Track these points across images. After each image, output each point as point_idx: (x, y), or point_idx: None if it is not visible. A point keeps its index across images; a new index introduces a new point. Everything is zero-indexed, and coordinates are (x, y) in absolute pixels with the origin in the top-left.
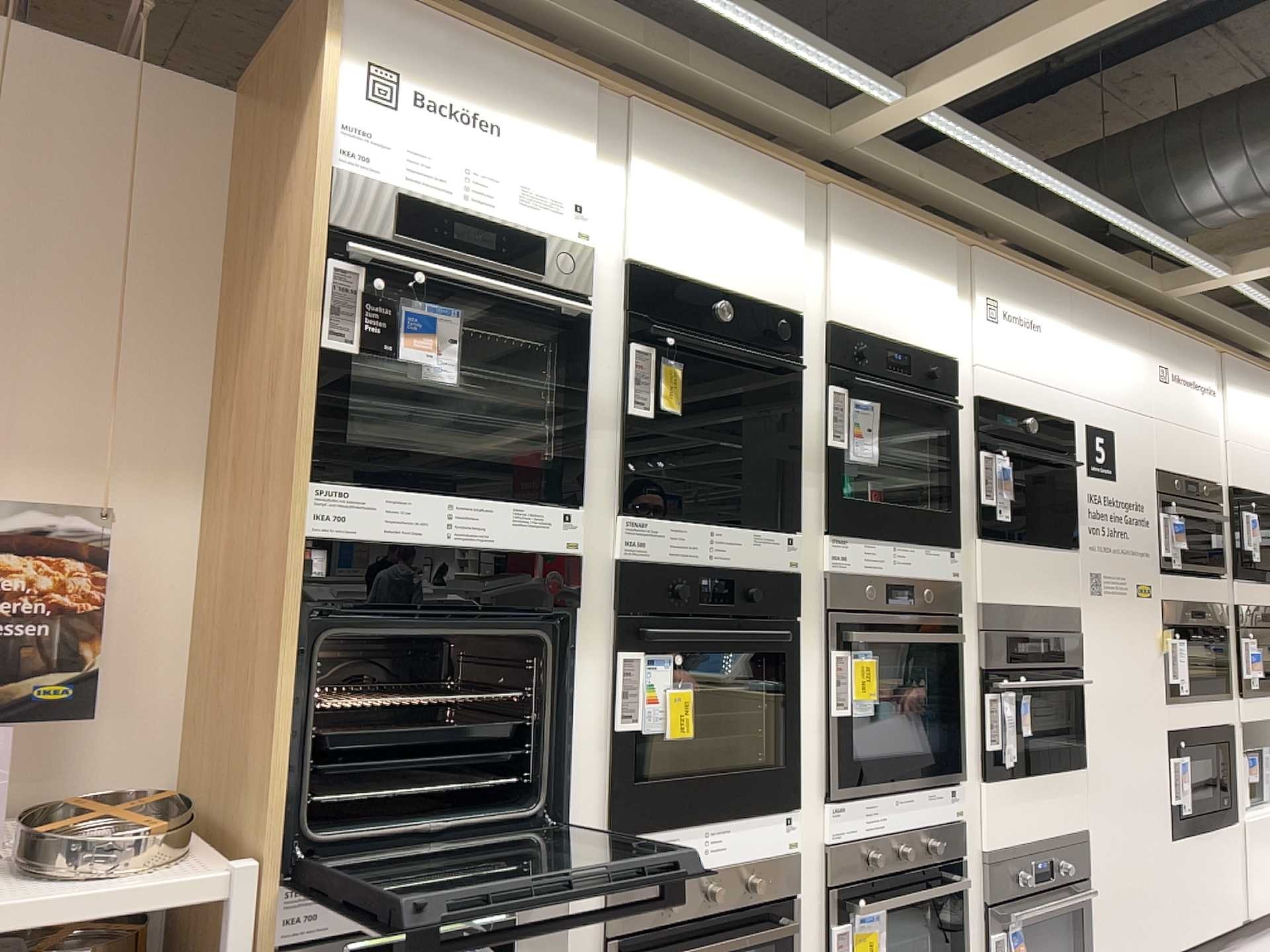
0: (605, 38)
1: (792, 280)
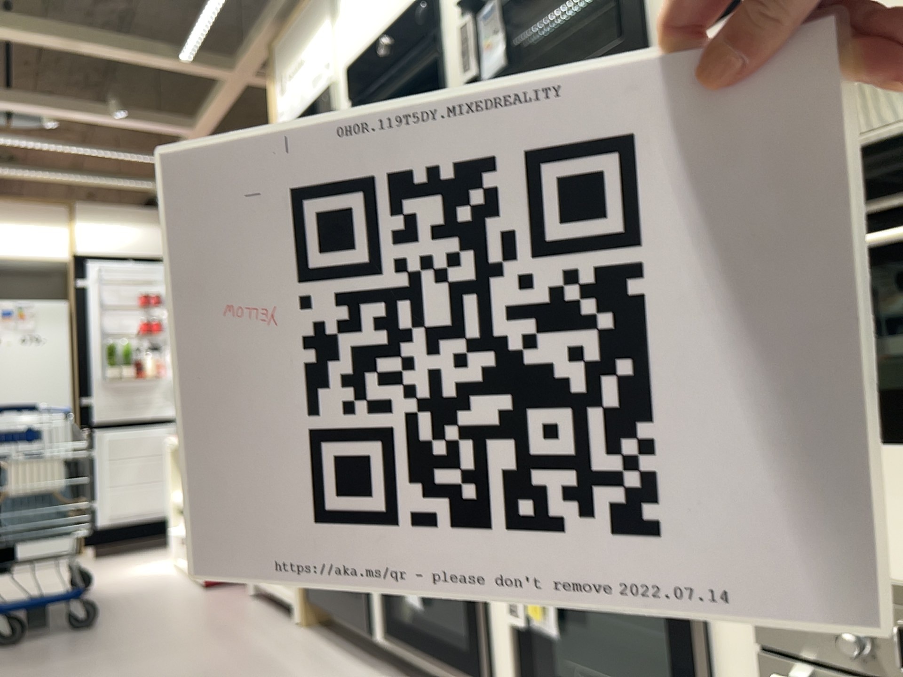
0: None
1: None
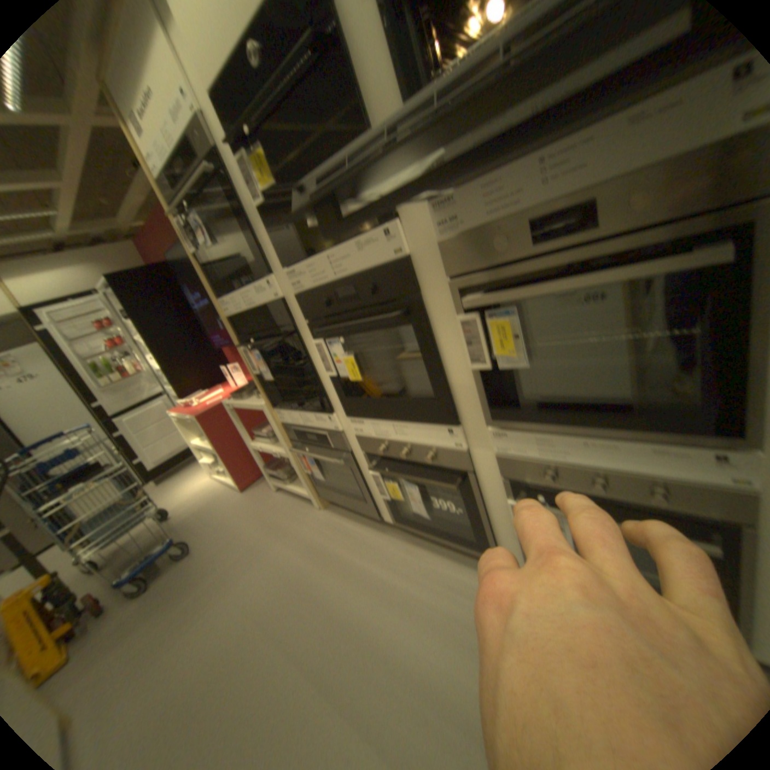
0: None
1: None
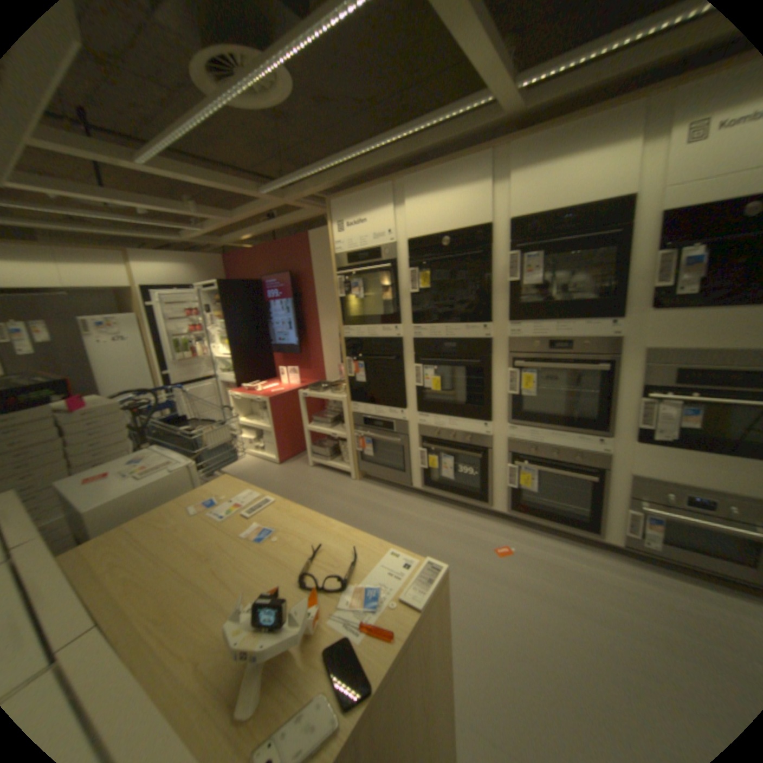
0: (385, 155)
1: (487, 204)
